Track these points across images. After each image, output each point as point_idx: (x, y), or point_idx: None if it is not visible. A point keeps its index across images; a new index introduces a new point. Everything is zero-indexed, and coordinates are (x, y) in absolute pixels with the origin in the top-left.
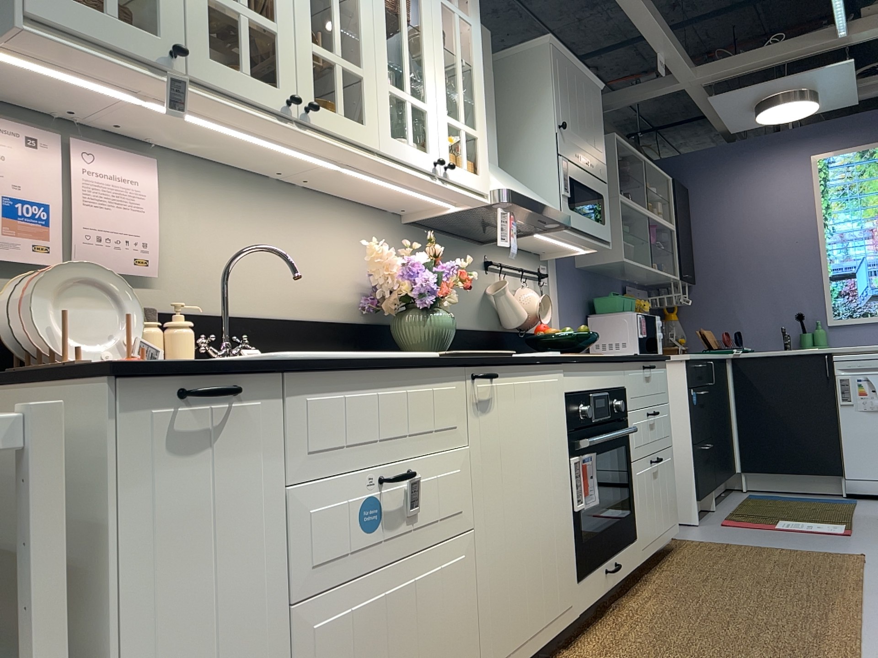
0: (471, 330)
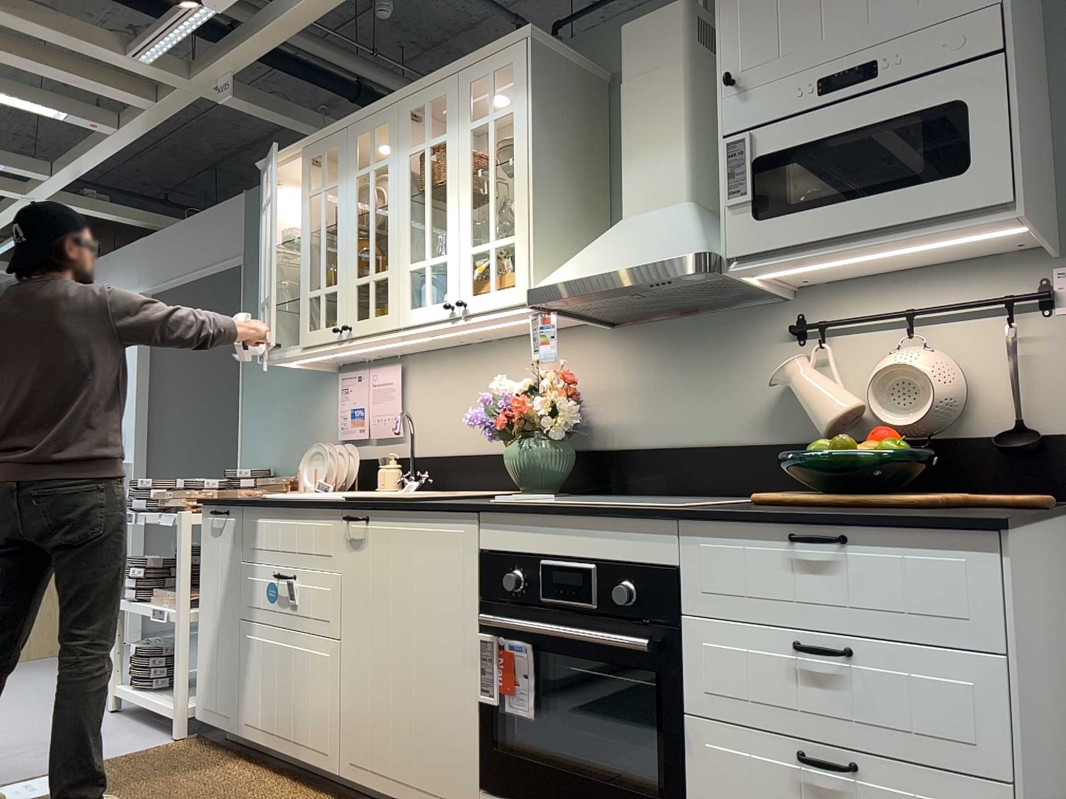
0: (735, 446)
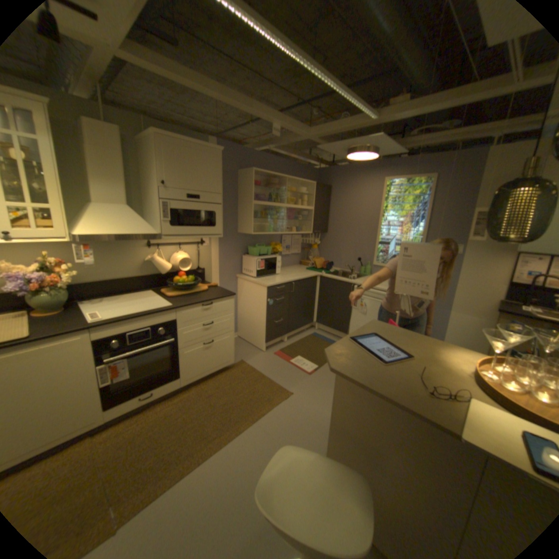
0: (130, 278)
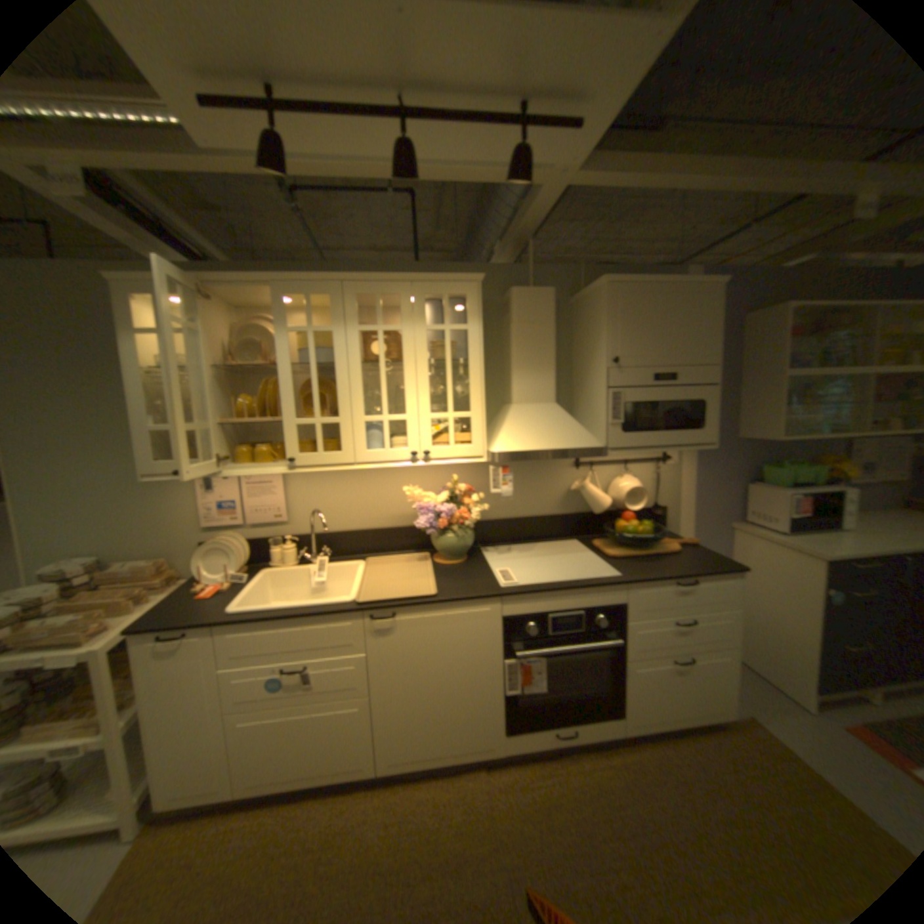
0: (547, 516)
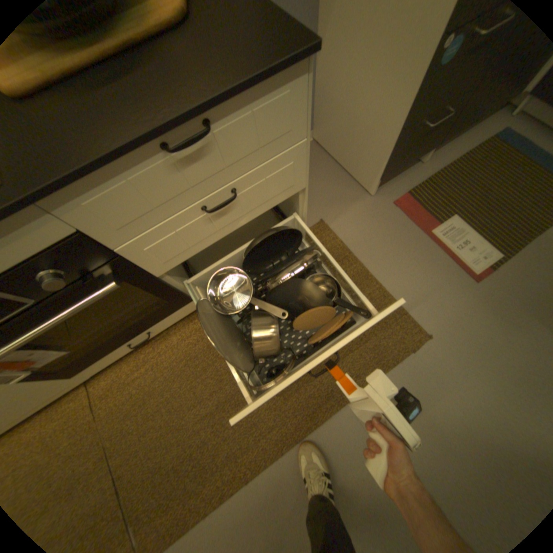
0: None
